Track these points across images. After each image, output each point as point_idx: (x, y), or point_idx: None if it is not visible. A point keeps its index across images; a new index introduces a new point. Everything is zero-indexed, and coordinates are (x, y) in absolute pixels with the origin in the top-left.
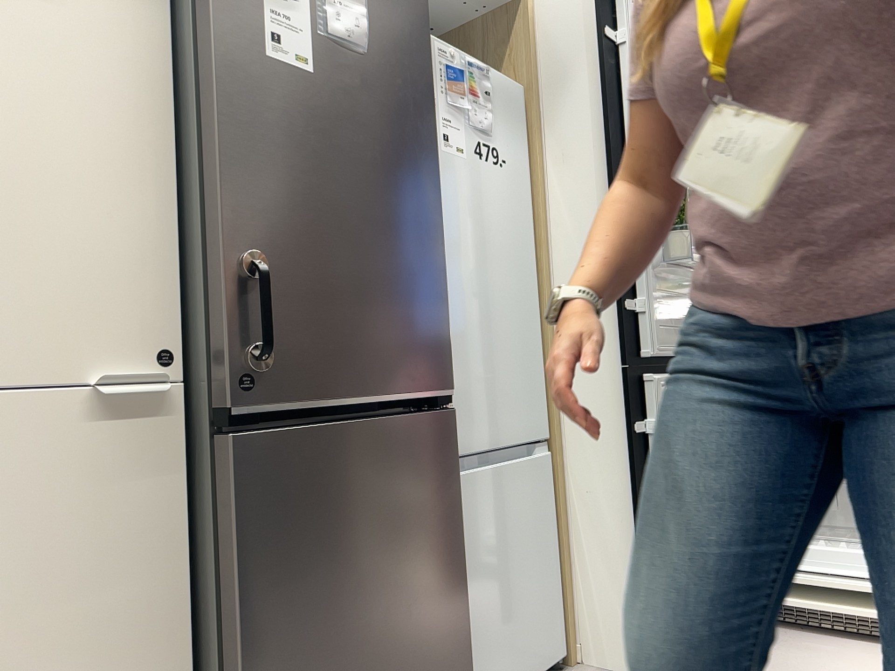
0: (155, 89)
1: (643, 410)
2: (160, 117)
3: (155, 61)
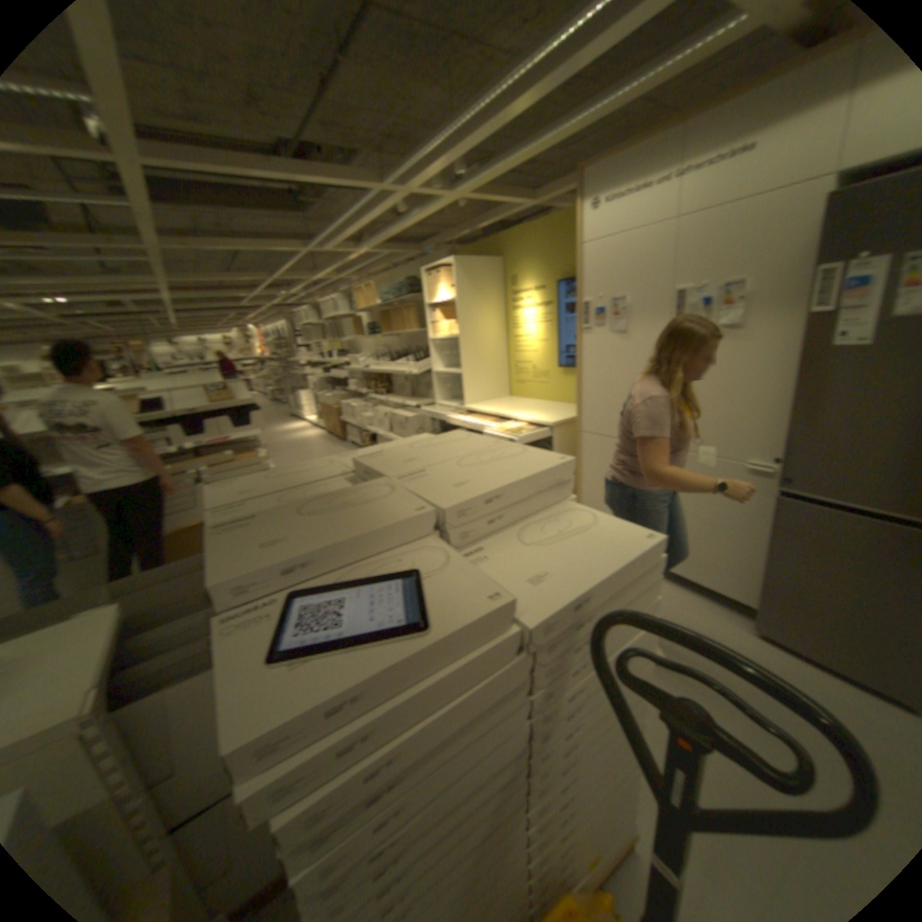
0: (796, 360)
1: None
2: (796, 371)
3: (798, 348)
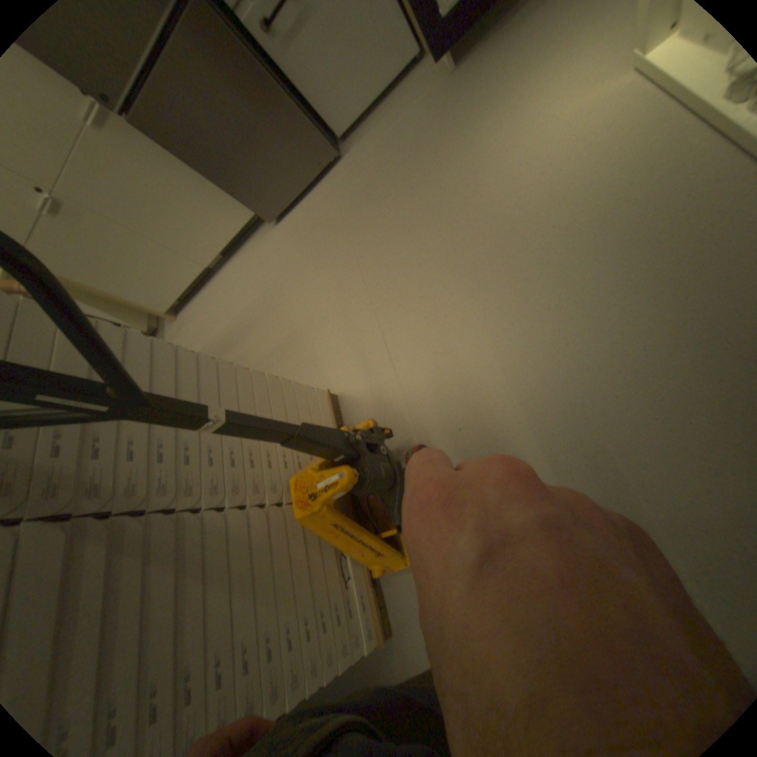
0: None
1: None
2: None
3: None
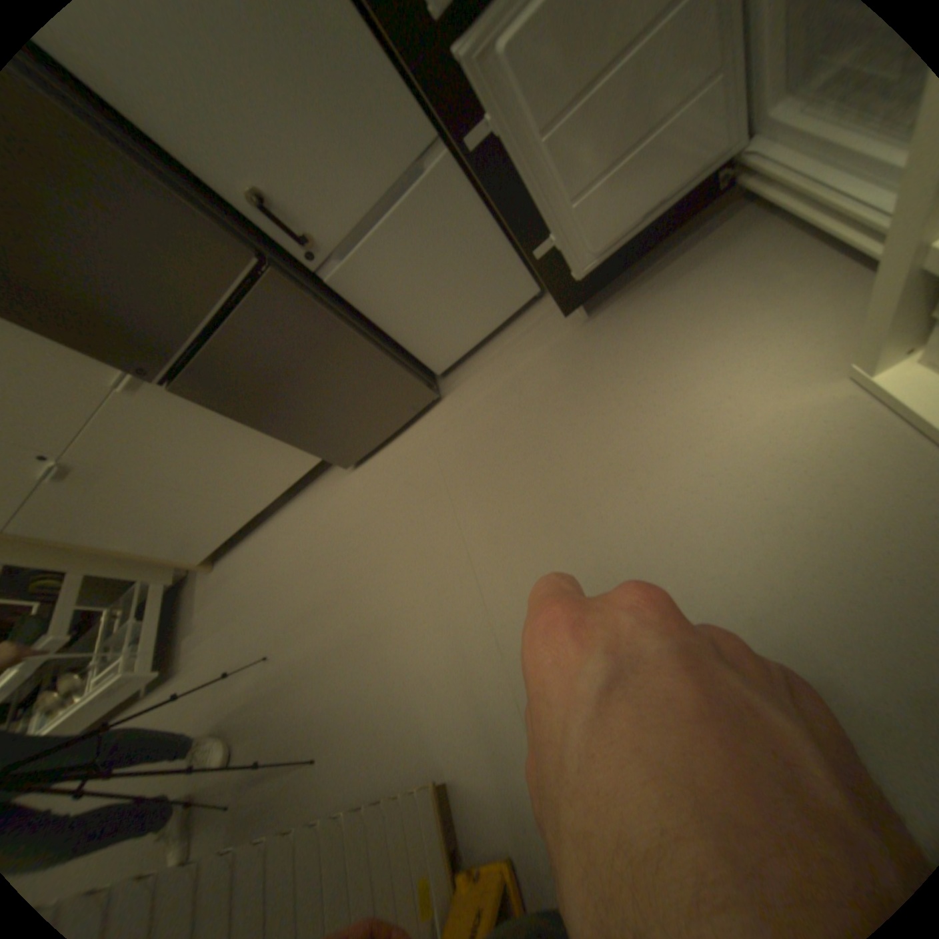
0: None
1: (470, 103)
2: None
3: None
